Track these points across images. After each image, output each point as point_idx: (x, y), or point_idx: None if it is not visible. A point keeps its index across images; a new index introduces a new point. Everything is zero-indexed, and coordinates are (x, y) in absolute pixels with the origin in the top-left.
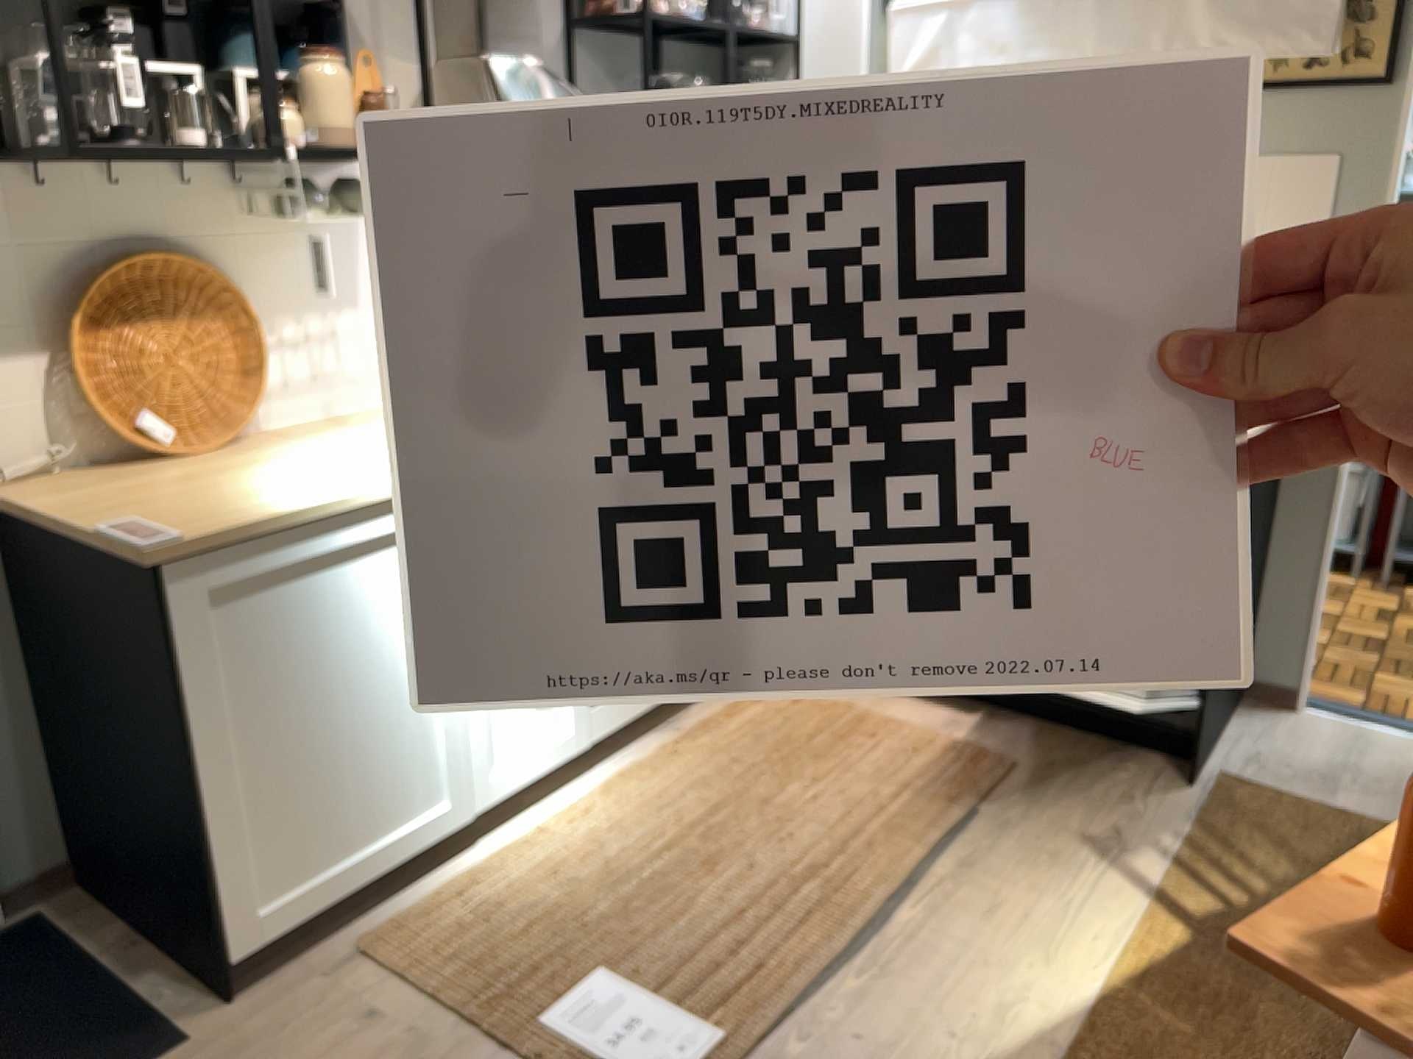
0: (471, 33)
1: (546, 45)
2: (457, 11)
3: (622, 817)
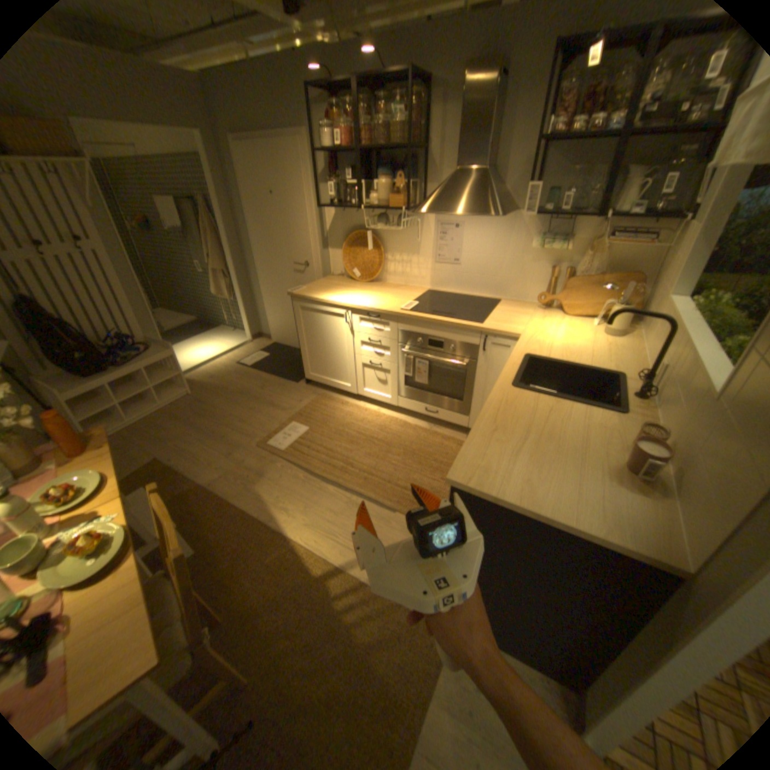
0: (481, 155)
1: (528, 153)
2: (477, 146)
3: (374, 422)
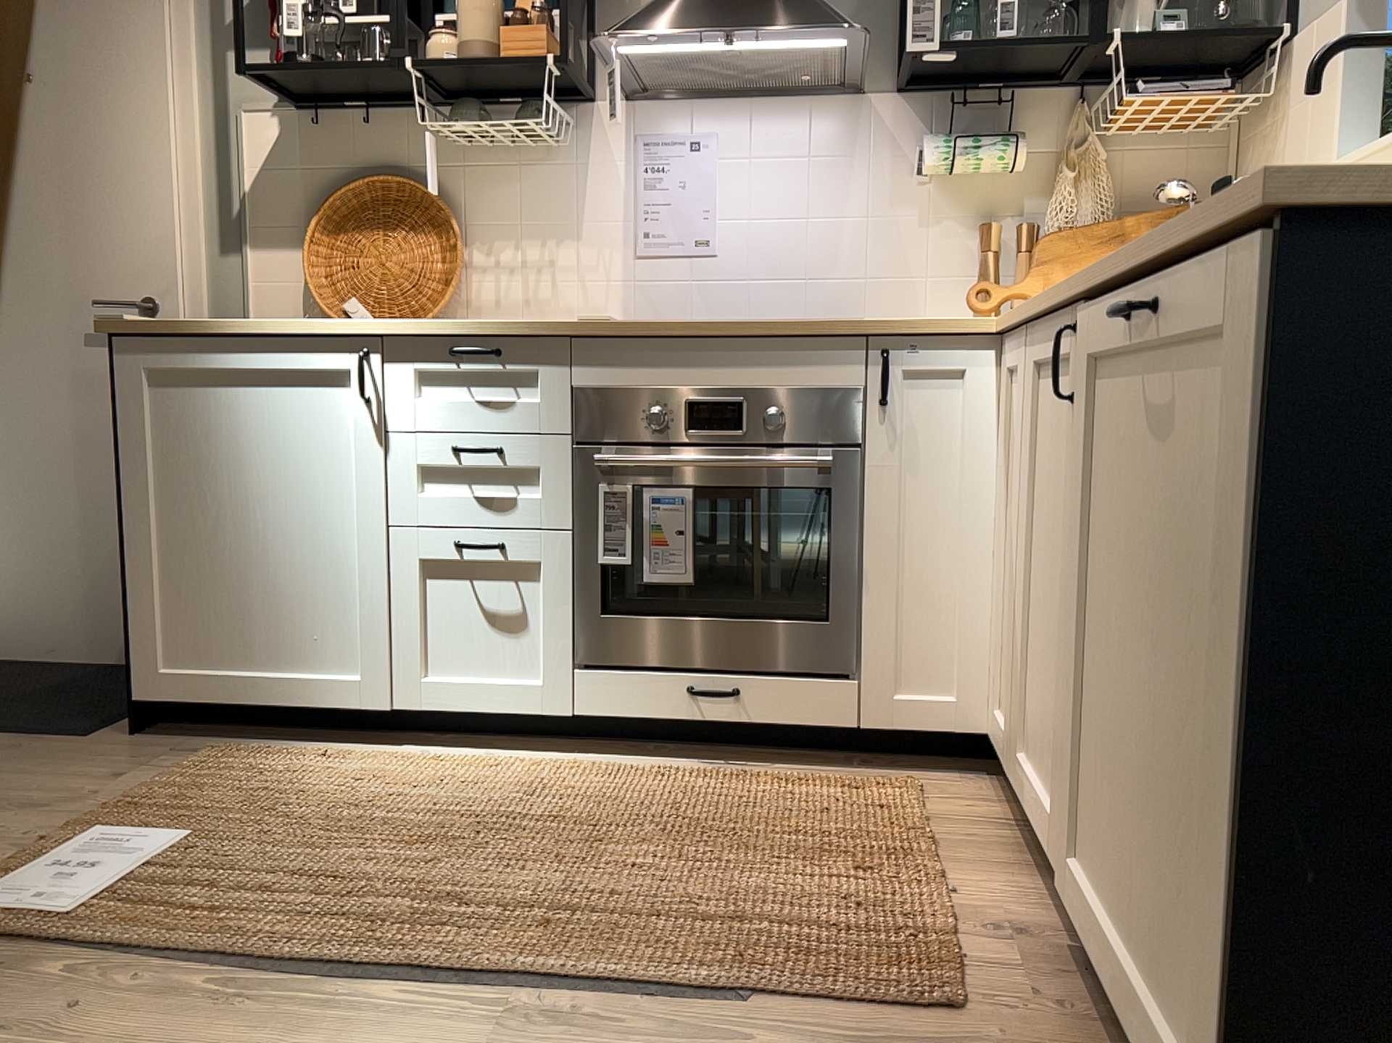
0: None
1: None
2: None
3: (495, 783)
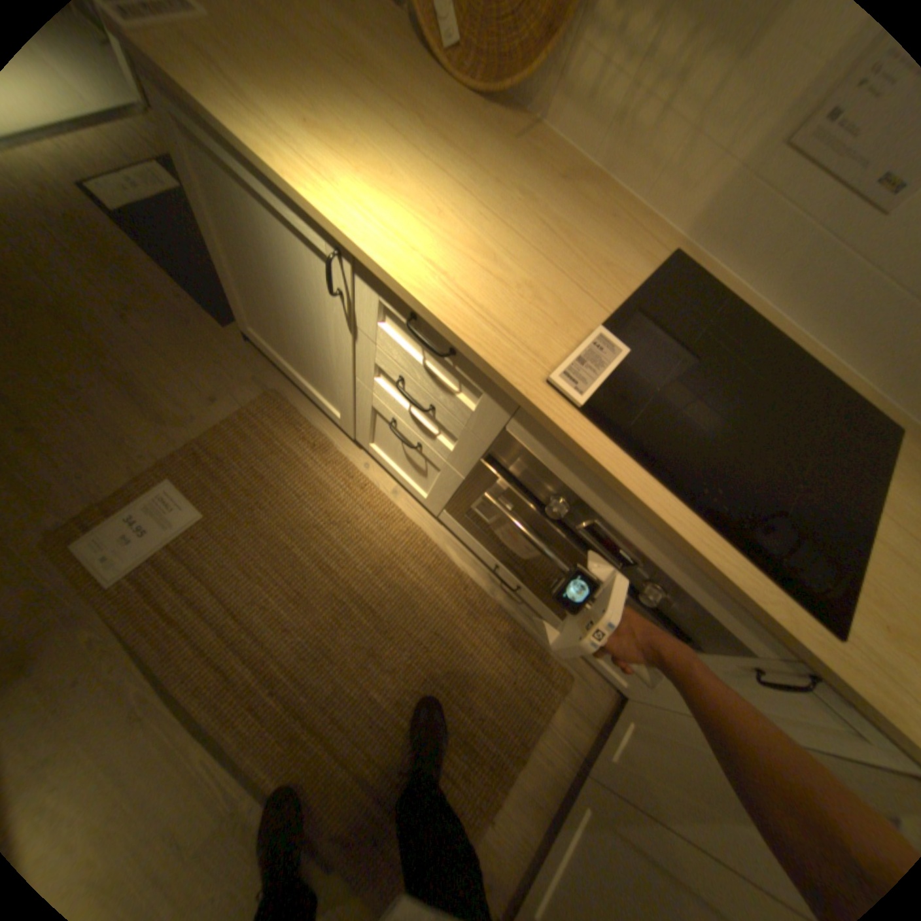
0: None
1: None
2: None
3: (373, 540)
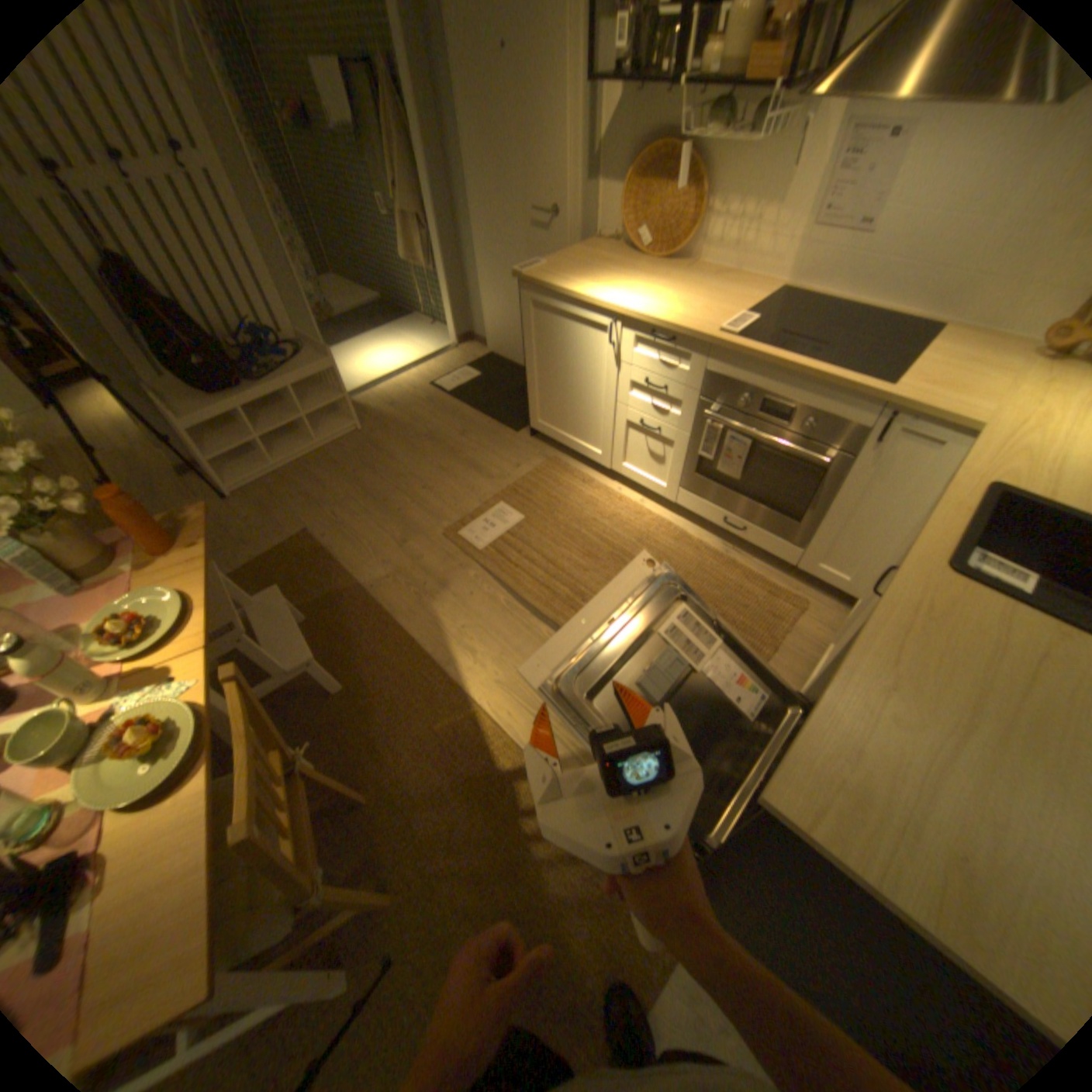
0: None
1: None
2: None
3: (630, 525)
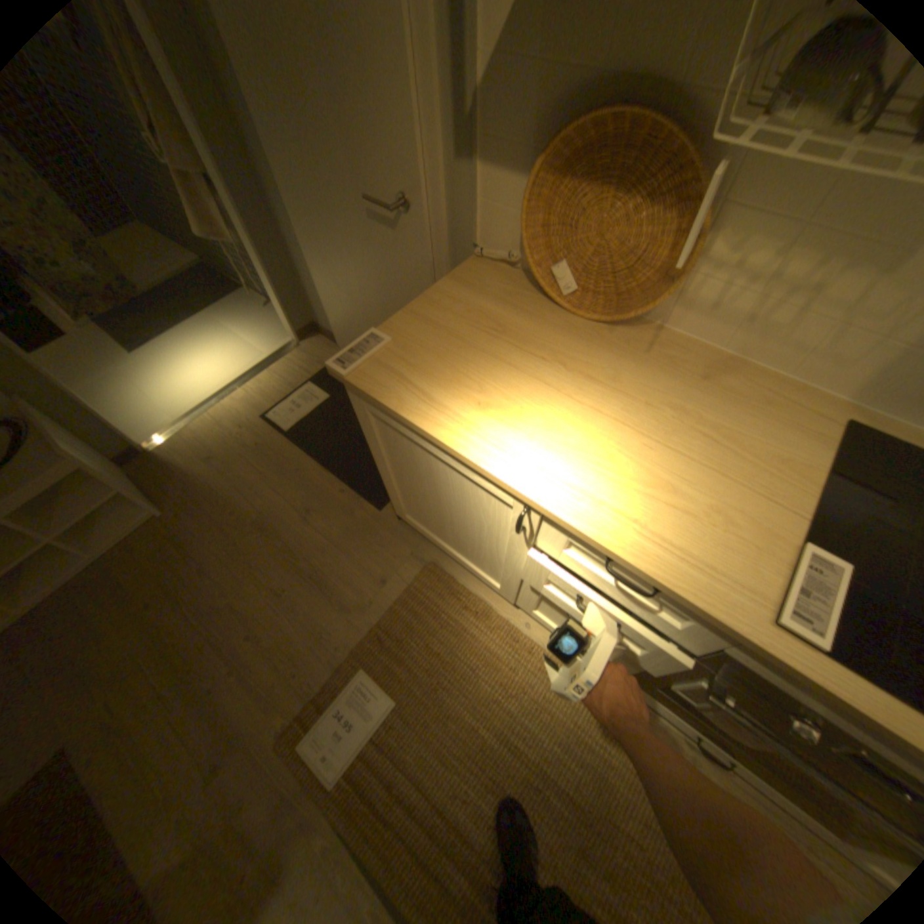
0: None
1: None
2: None
3: (552, 711)
